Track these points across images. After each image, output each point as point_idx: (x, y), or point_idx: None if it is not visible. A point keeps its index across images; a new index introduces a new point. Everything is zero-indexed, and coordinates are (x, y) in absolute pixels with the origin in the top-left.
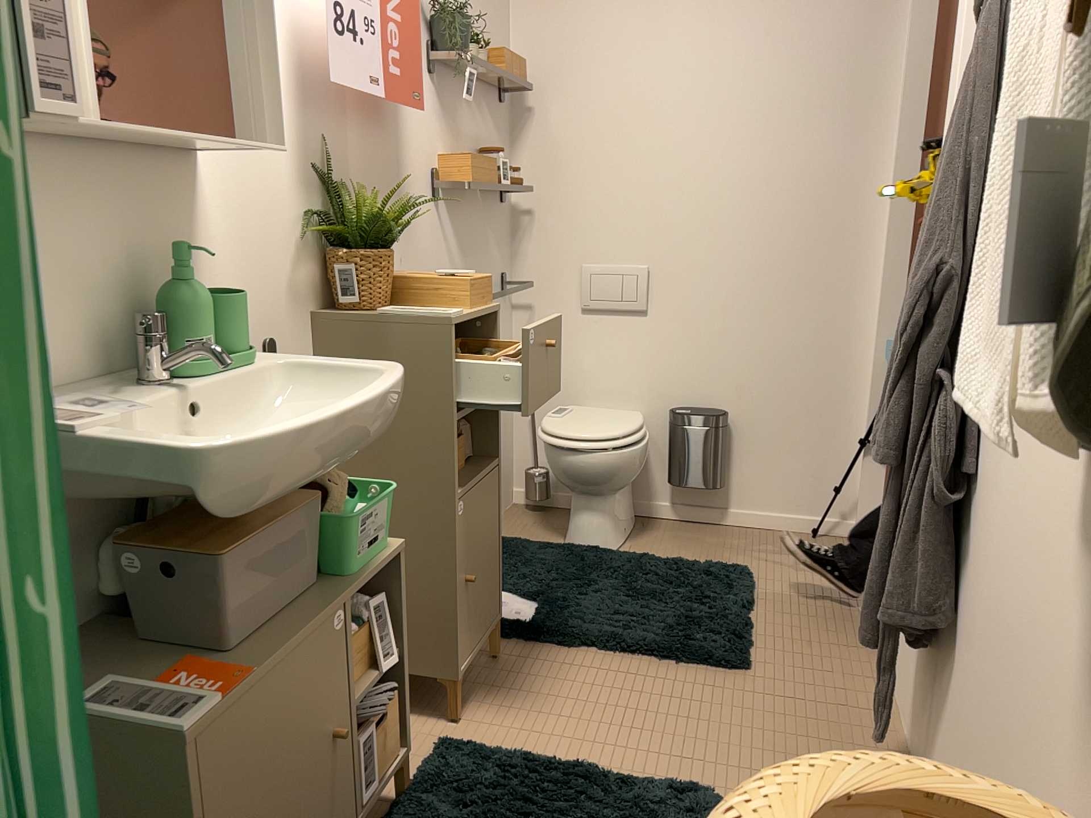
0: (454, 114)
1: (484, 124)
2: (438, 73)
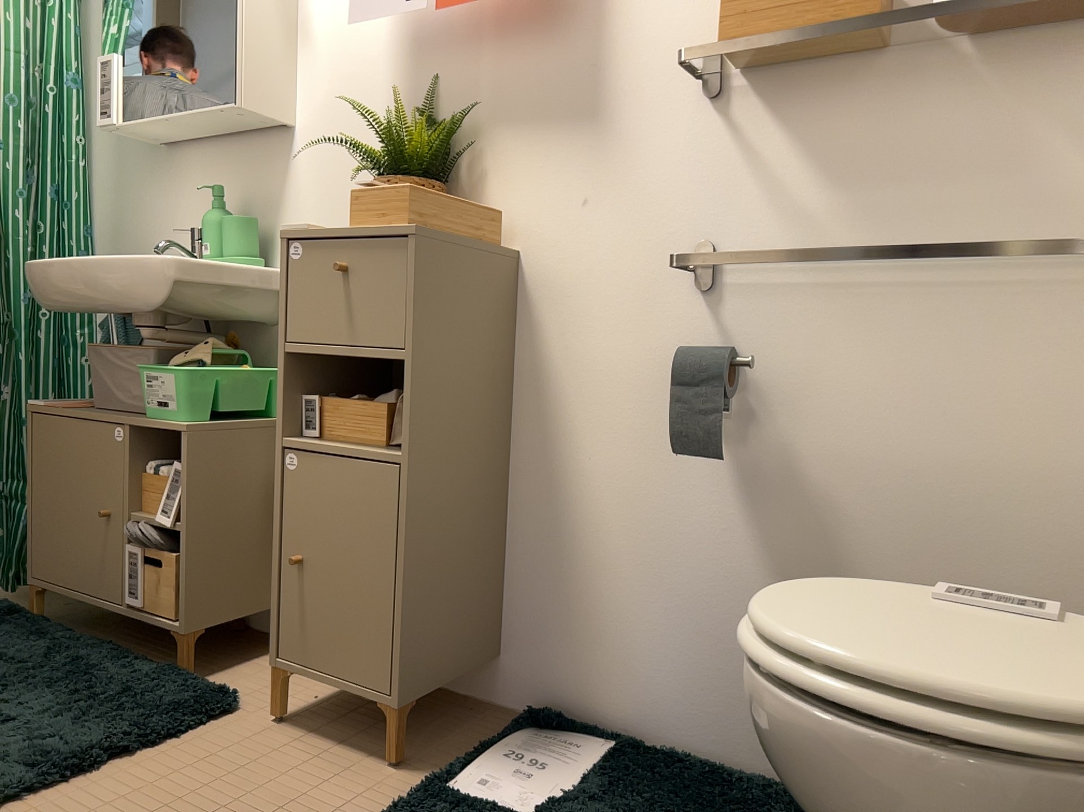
0: None
1: None
2: None
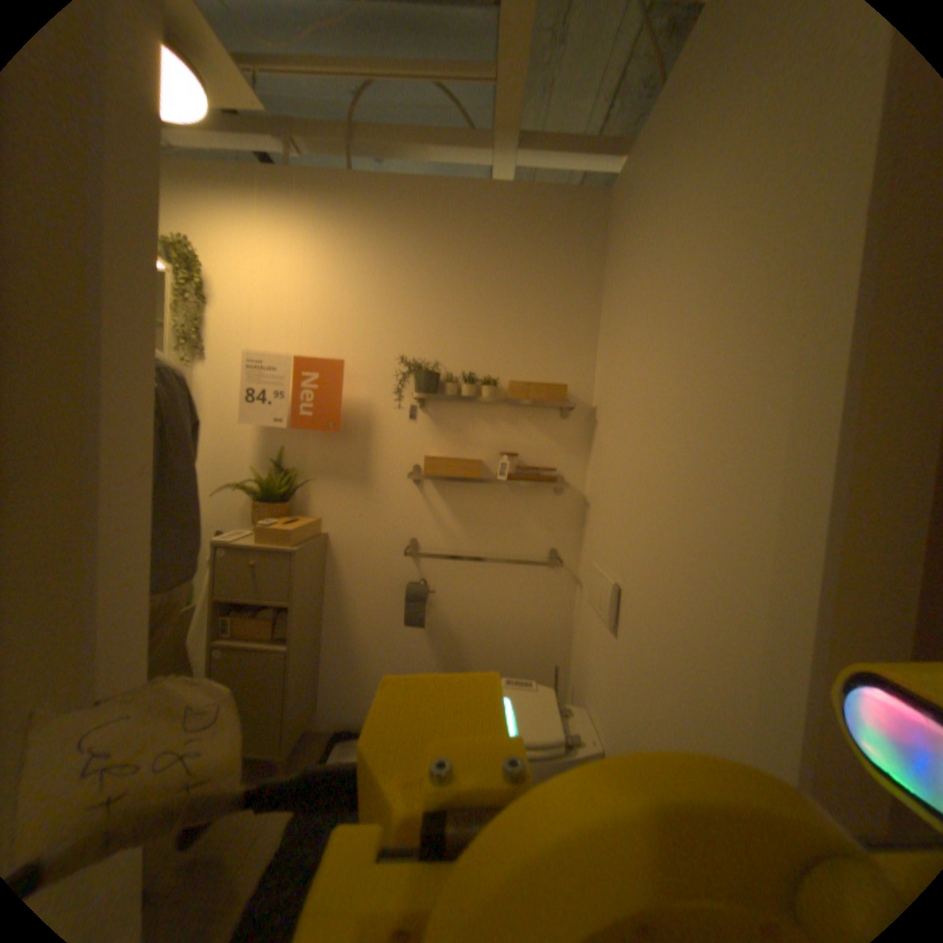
0: (459, 426)
1: (520, 430)
2: (433, 401)
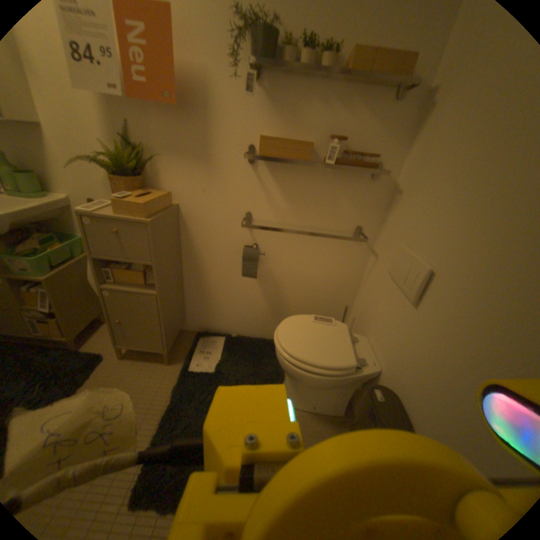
0: (294, 105)
1: (352, 113)
2: (270, 73)
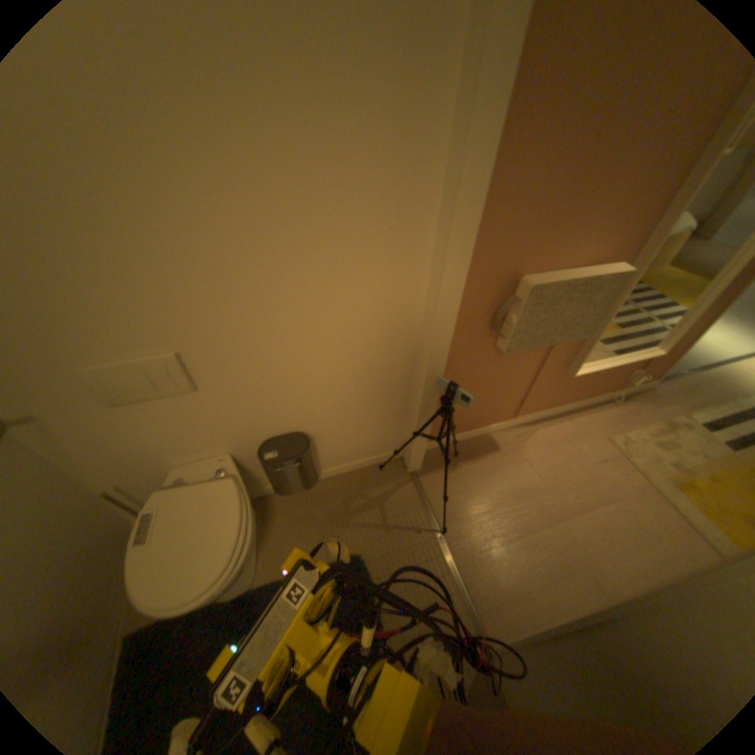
0: None
1: None
2: None
